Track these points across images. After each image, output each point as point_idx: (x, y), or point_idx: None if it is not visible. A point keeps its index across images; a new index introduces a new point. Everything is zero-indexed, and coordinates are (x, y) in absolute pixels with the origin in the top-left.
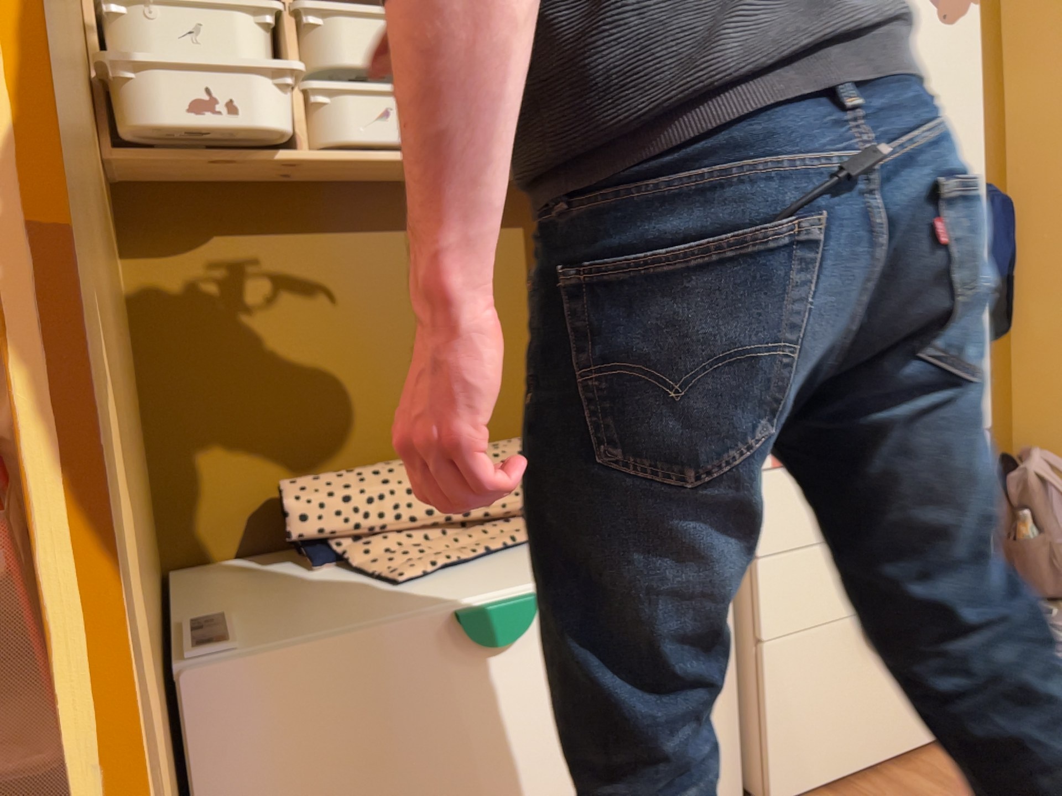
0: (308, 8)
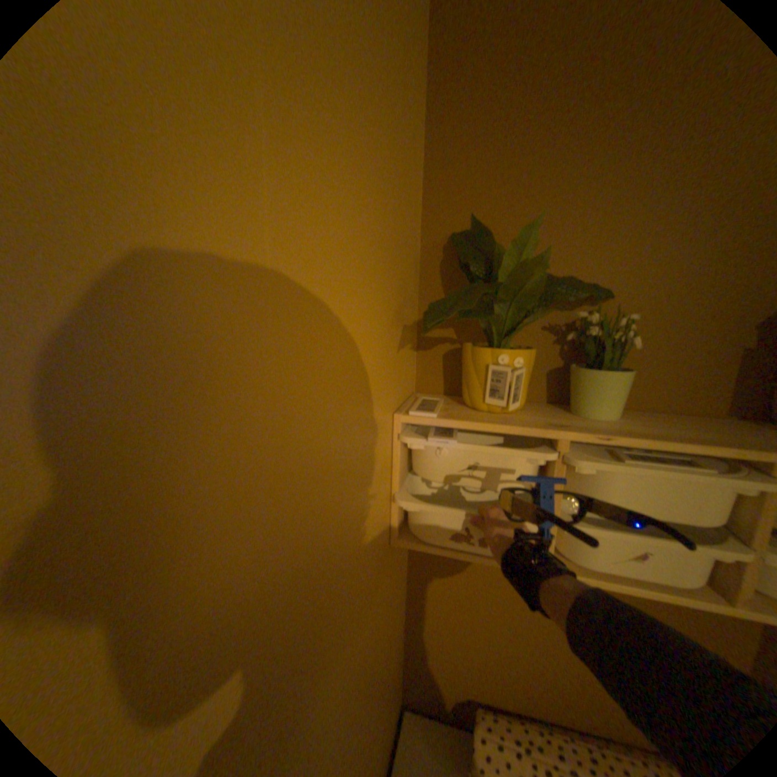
0: (582, 459)
